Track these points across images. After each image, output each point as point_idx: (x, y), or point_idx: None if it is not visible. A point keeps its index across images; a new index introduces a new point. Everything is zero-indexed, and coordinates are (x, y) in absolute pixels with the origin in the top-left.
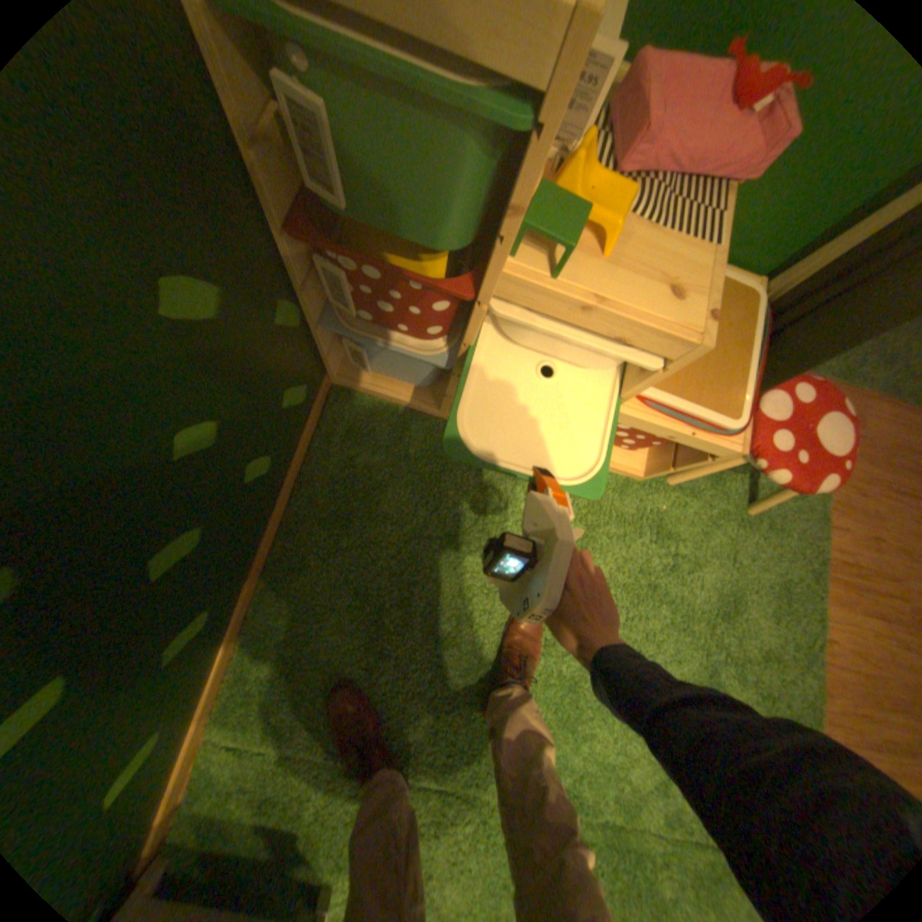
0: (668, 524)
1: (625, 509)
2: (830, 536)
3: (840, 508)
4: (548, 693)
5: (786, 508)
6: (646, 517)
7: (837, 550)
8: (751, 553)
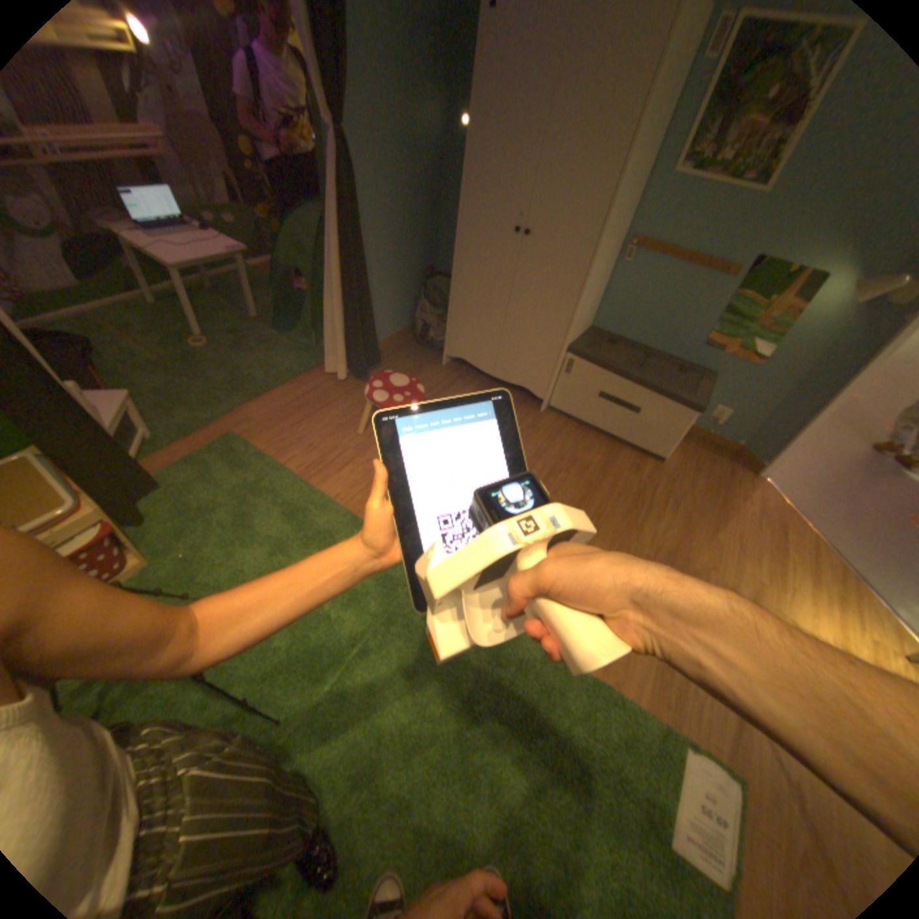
0: (192, 558)
1: (156, 583)
2: (287, 467)
3: (279, 454)
4: (212, 703)
5: (251, 482)
6: (175, 571)
7: (297, 467)
8: (254, 515)
